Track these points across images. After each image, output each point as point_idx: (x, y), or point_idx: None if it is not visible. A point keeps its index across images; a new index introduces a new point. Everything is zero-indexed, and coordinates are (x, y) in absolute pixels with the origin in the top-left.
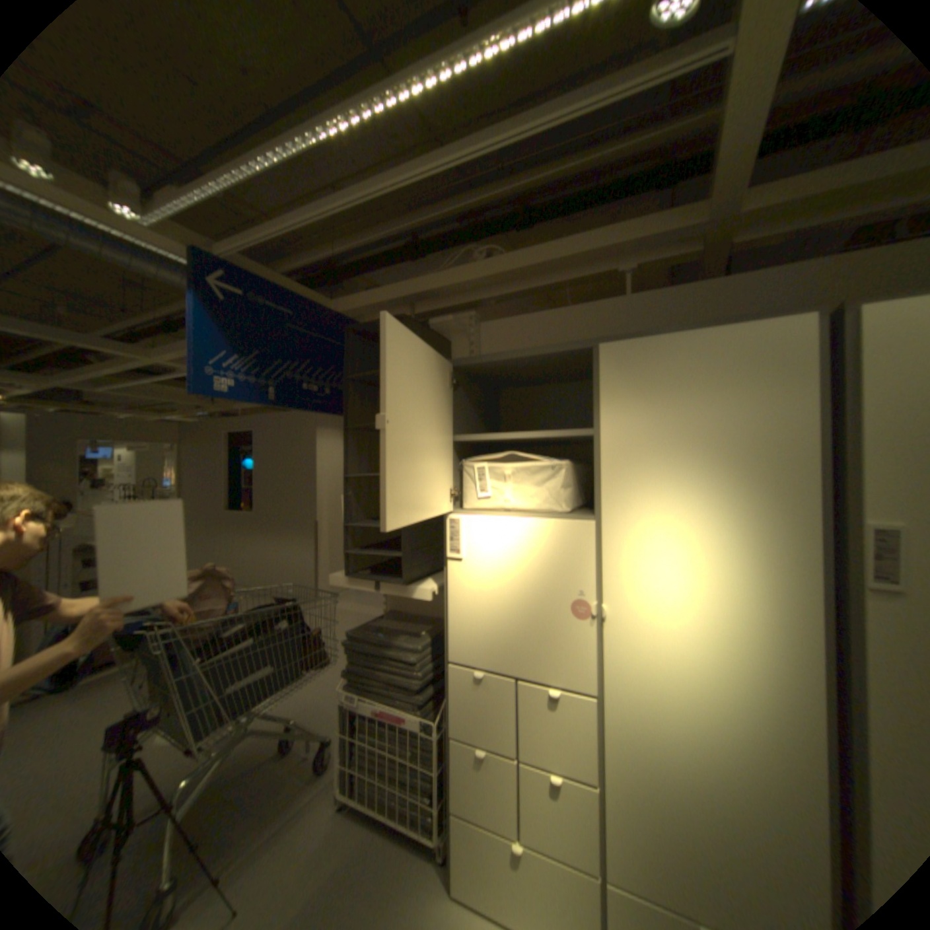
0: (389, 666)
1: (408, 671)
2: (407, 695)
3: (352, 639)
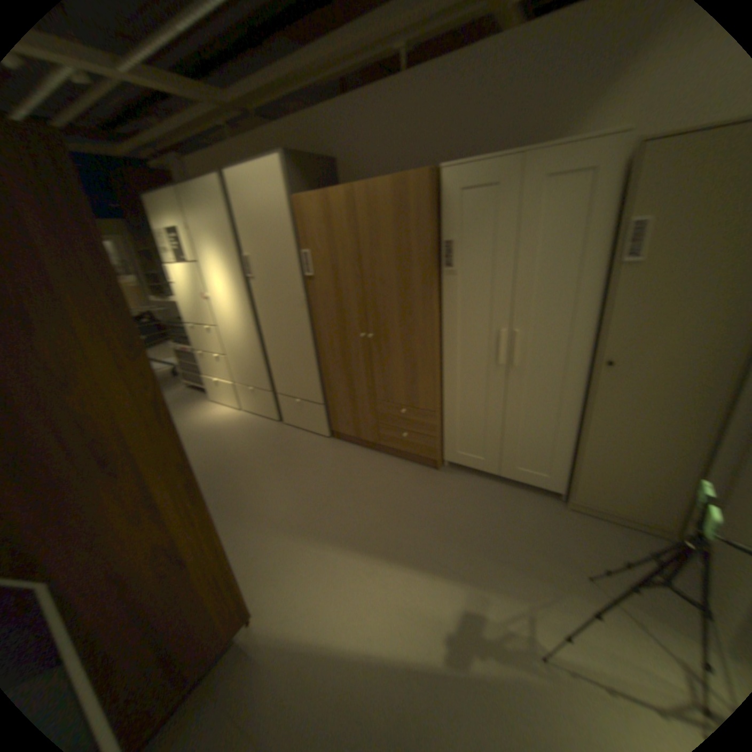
0: (175, 331)
1: (180, 331)
2: (183, 340)
3: (164, 323)
